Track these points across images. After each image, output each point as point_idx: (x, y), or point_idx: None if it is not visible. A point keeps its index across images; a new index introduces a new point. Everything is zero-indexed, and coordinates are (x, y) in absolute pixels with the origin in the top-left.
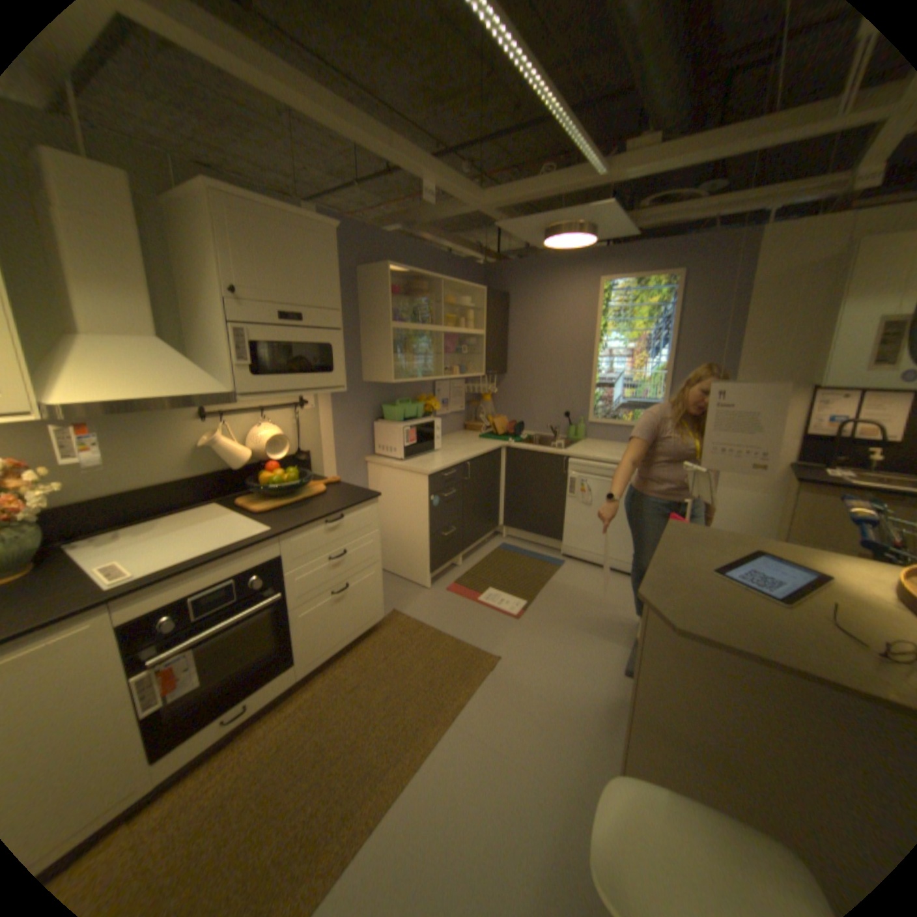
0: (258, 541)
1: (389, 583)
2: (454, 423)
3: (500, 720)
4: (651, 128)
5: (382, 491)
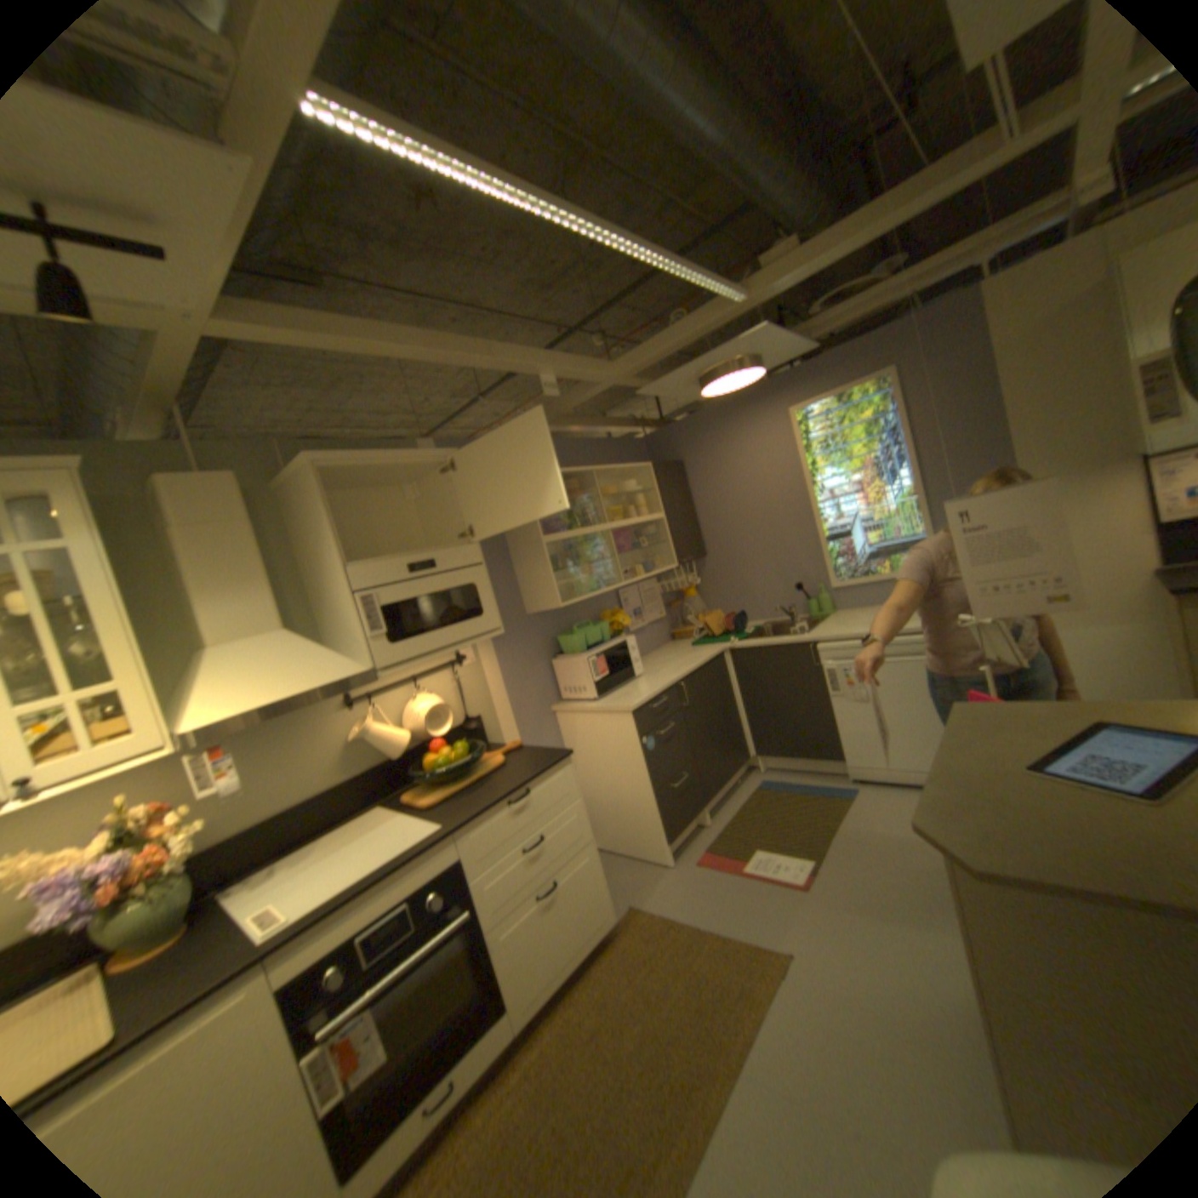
0: (427, 848)
1: (618, 871)
2: (655, 635)
3: (811, 1060)
4: (782, 235)
5: (581, 747)
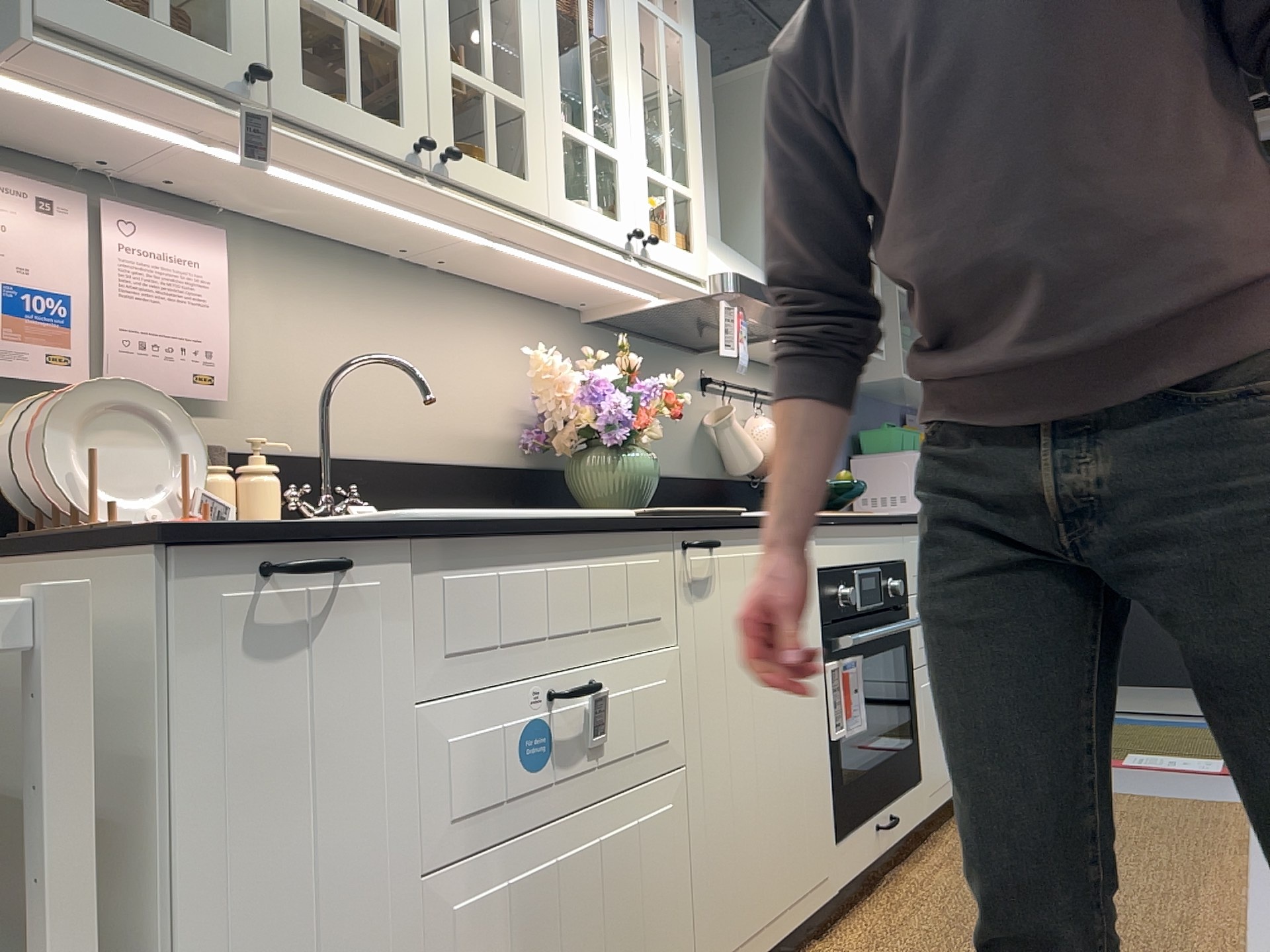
0: (897, 518)
1: None
2: None
3: None
4: None
5: None
